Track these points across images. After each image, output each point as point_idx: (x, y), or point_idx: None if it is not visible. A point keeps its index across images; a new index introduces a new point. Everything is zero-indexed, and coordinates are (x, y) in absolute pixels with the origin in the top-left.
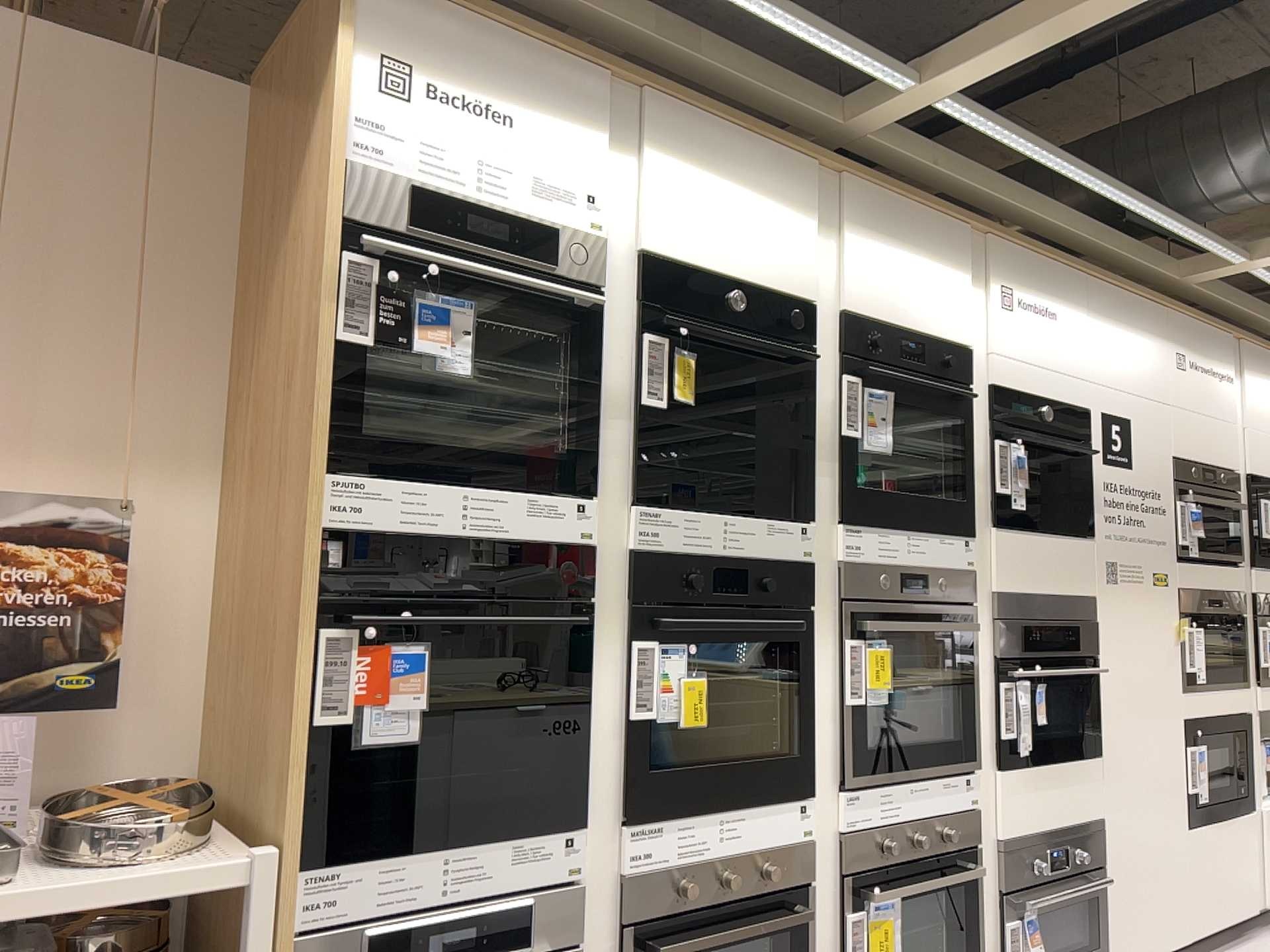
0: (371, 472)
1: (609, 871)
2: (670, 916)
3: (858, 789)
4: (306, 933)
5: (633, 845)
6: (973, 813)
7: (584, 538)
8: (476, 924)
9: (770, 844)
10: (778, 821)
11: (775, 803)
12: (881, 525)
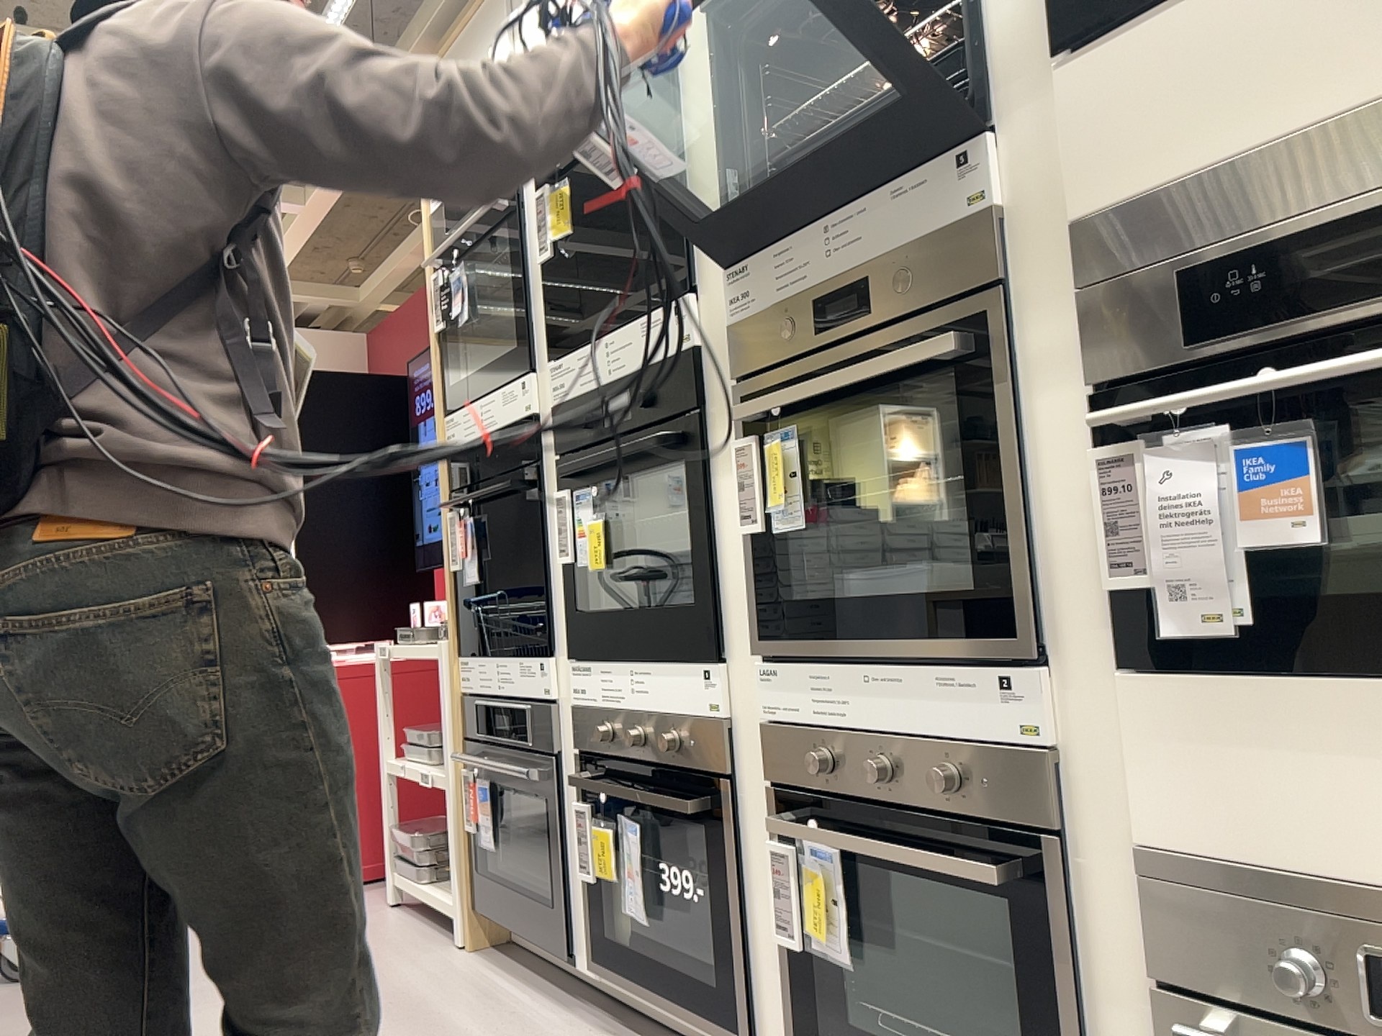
0: (455, 409)
1: (572, 702)
2: (609, 760)
3: (783, 665)
4: (471, 698)
5: (573, 682)
6: (1025, 758)
7: (526, 410)
8: (509, 716)
9: (675, 712)
10: (682, 688)
11: (680, 664)
12: (774, 237)
